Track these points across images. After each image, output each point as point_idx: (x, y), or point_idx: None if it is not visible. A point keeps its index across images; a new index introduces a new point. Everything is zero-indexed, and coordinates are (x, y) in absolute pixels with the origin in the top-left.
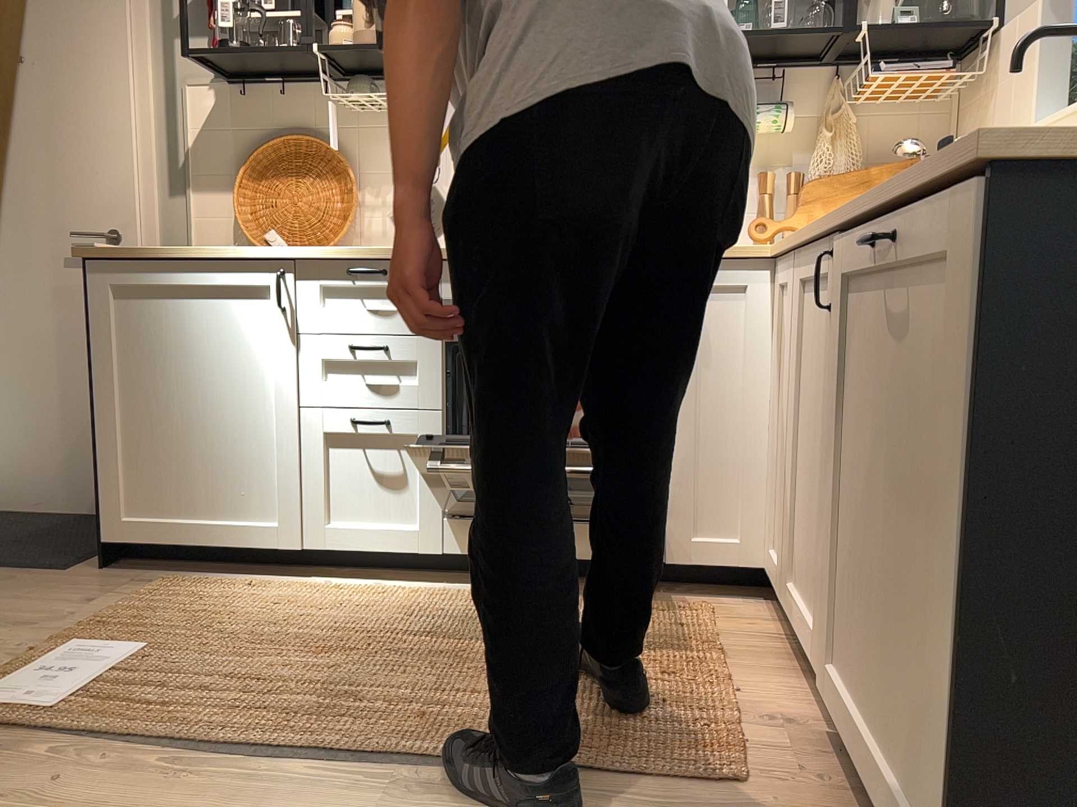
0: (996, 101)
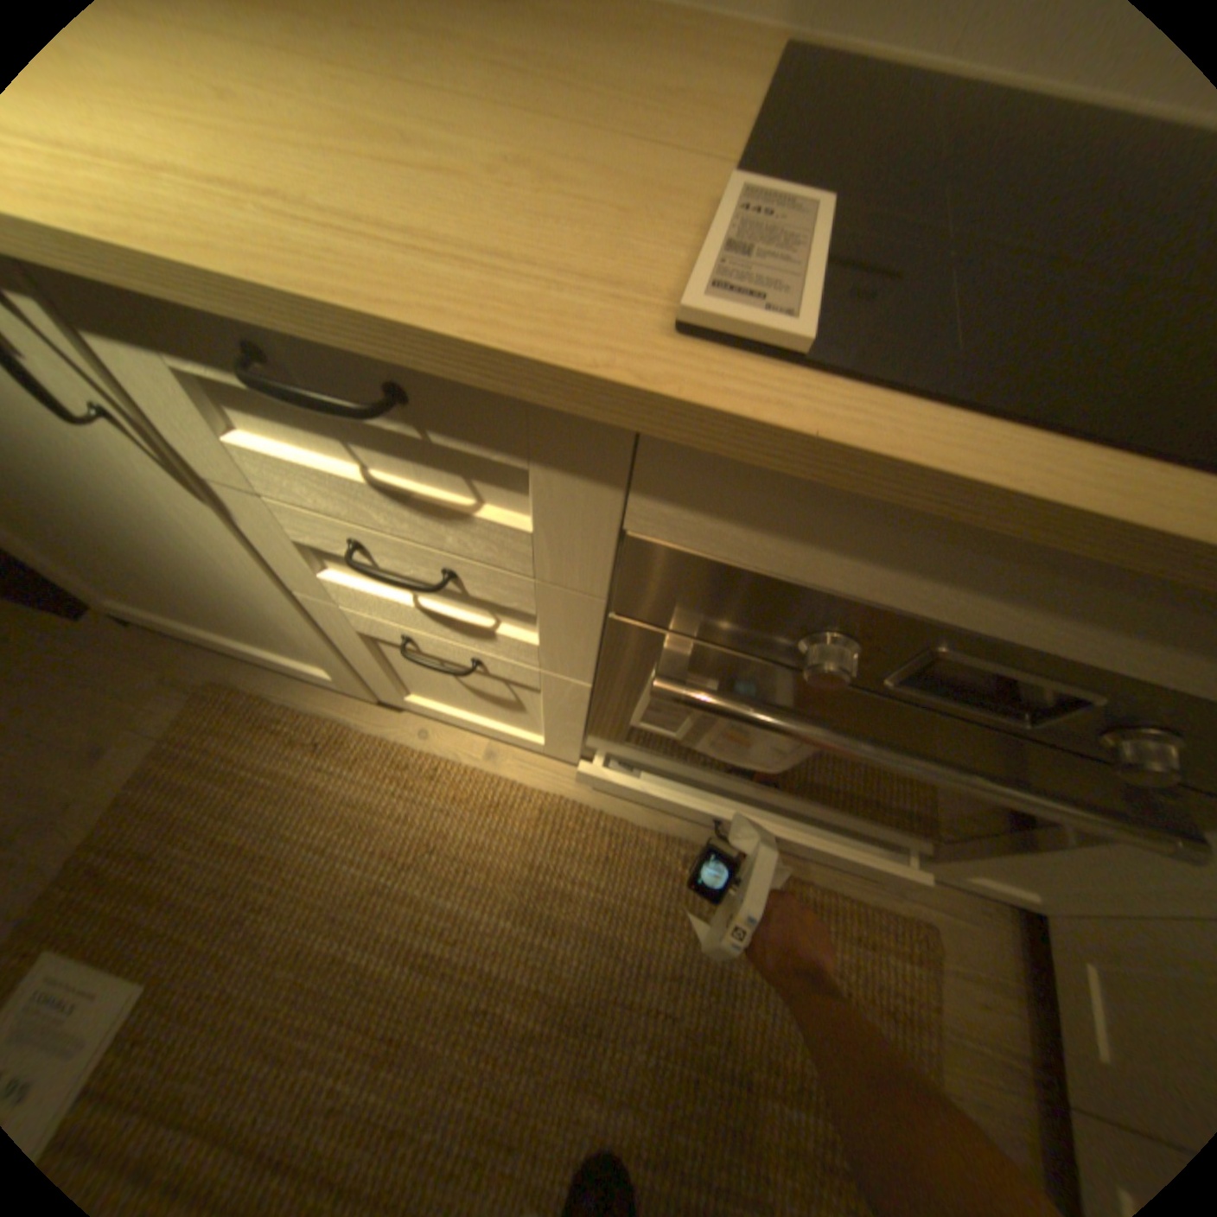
0: None
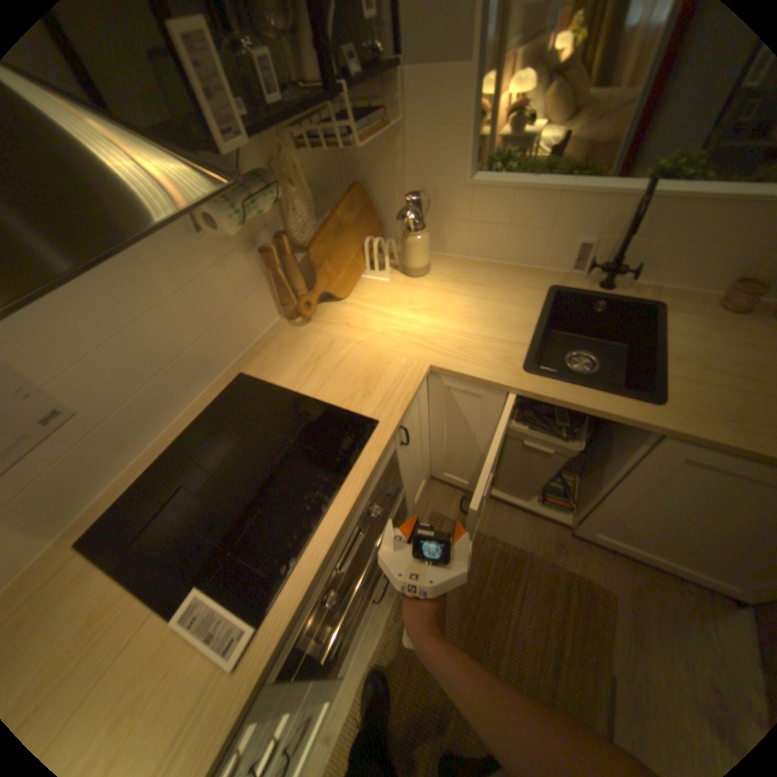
0: (410, 139)
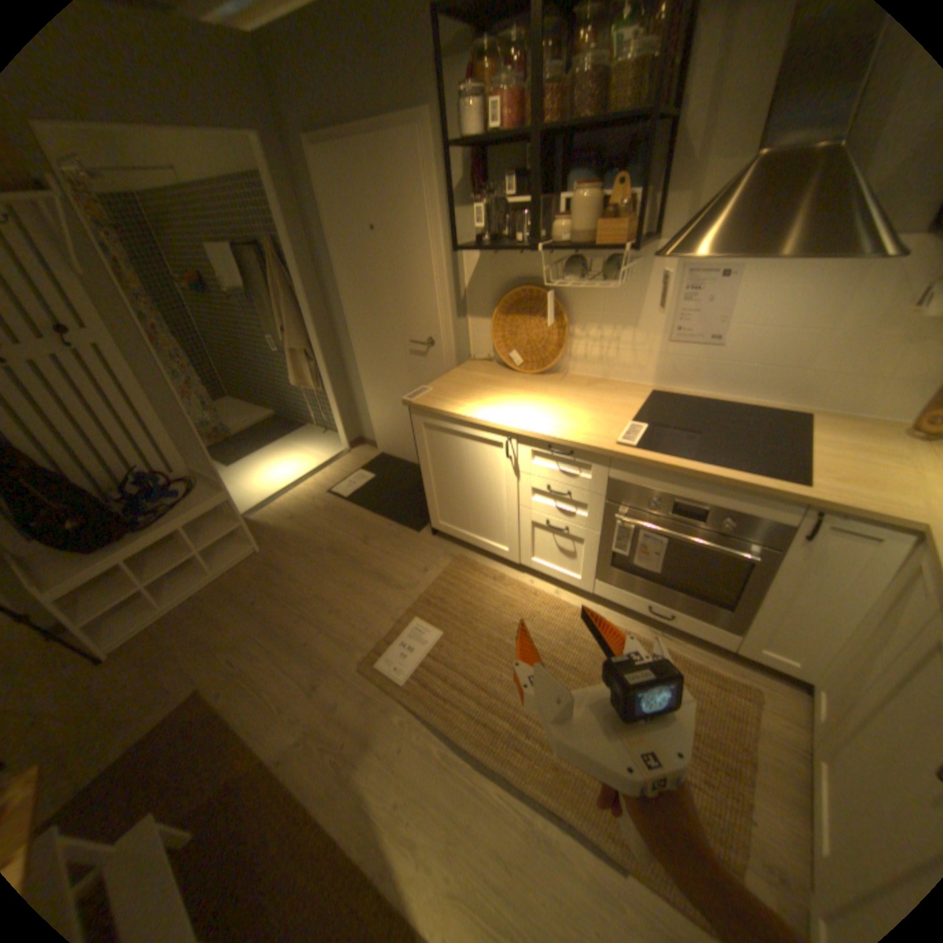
0: None
